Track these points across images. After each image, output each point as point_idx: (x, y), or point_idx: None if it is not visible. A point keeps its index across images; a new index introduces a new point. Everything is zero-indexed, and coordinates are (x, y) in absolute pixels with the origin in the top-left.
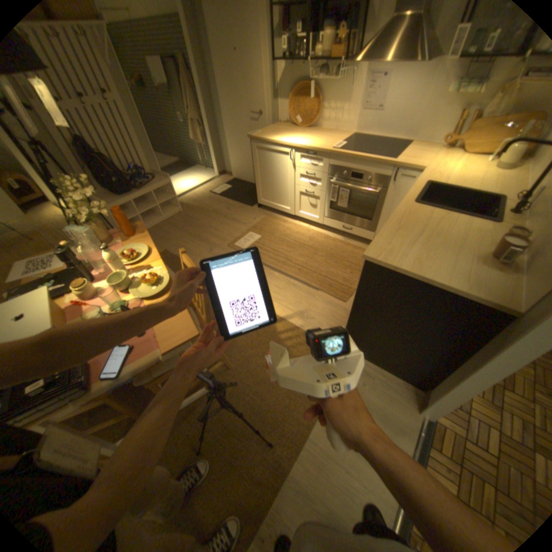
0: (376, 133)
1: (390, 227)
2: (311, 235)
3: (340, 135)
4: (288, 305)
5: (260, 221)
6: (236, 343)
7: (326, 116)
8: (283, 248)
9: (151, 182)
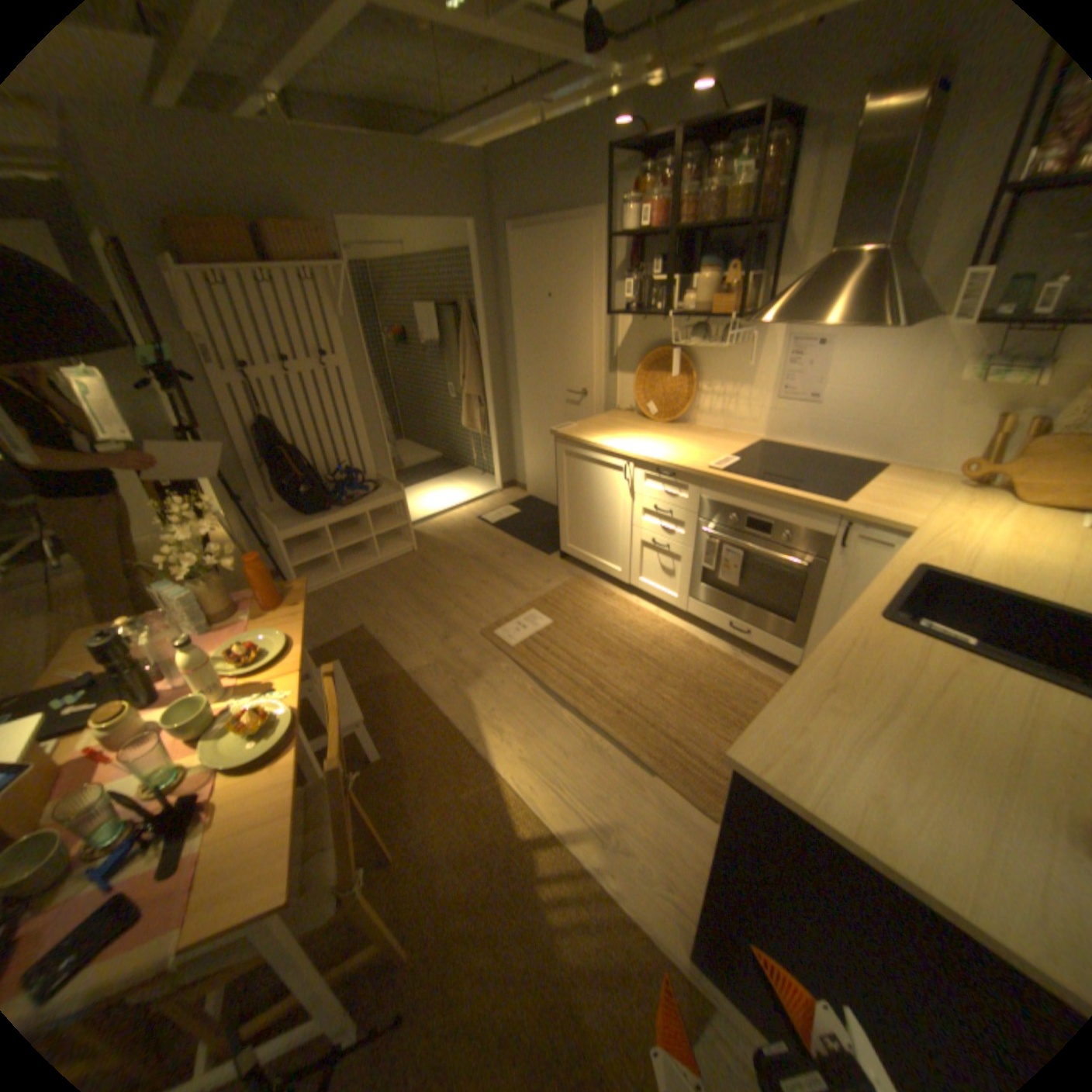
0: (806, 443)
1: (812, 680)
2: (660, 633)
3: (730, 441)
4: (578, 805)
5: (558, 587)
6: (434, 889)
7: (705, 406)
8: (593, 654)
9: (370, 497)
